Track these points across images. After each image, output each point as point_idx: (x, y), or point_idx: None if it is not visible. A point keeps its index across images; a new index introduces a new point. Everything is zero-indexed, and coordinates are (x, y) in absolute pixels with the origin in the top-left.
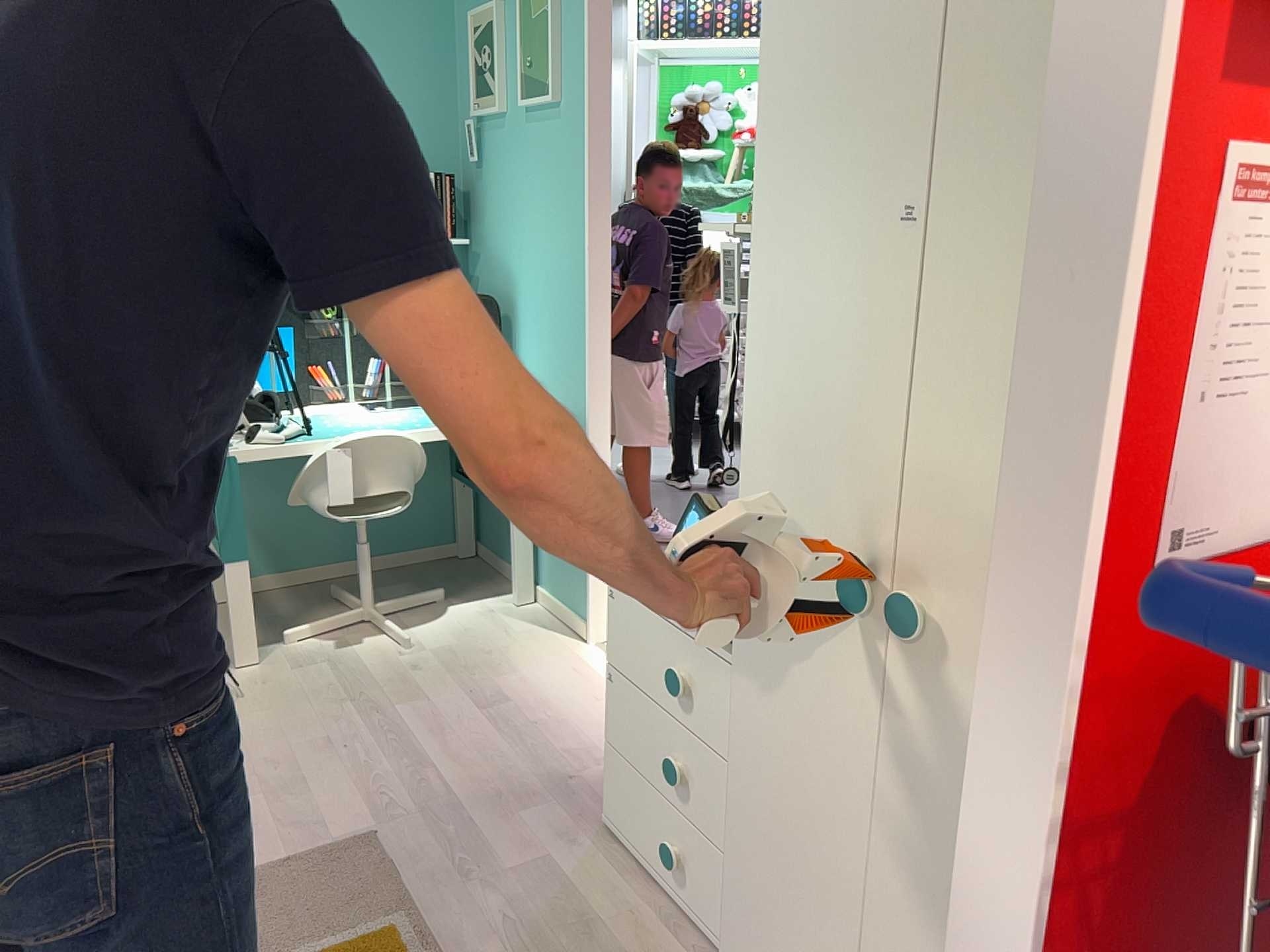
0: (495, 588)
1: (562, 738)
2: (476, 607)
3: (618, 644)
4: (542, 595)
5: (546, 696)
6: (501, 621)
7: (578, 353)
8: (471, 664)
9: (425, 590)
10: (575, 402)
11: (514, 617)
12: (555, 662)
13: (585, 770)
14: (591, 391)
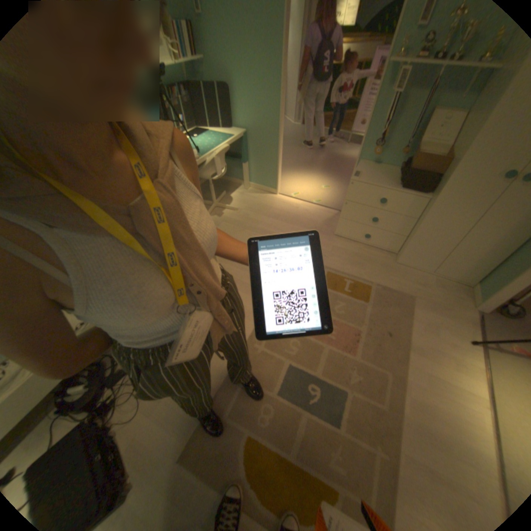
0: (233, 185)
1: (301, 219)
2: (236, 193)
3: (352, 195)
4: (252, 184)
5: (285, 211)
6: (248, 194)
7: (273, 104)
8: (258, 209)
9: (215, 192)
10: (271, 122)
11: (249, 192)
12: (275, 201)
13: (315, 225)
14: (281, 118)
